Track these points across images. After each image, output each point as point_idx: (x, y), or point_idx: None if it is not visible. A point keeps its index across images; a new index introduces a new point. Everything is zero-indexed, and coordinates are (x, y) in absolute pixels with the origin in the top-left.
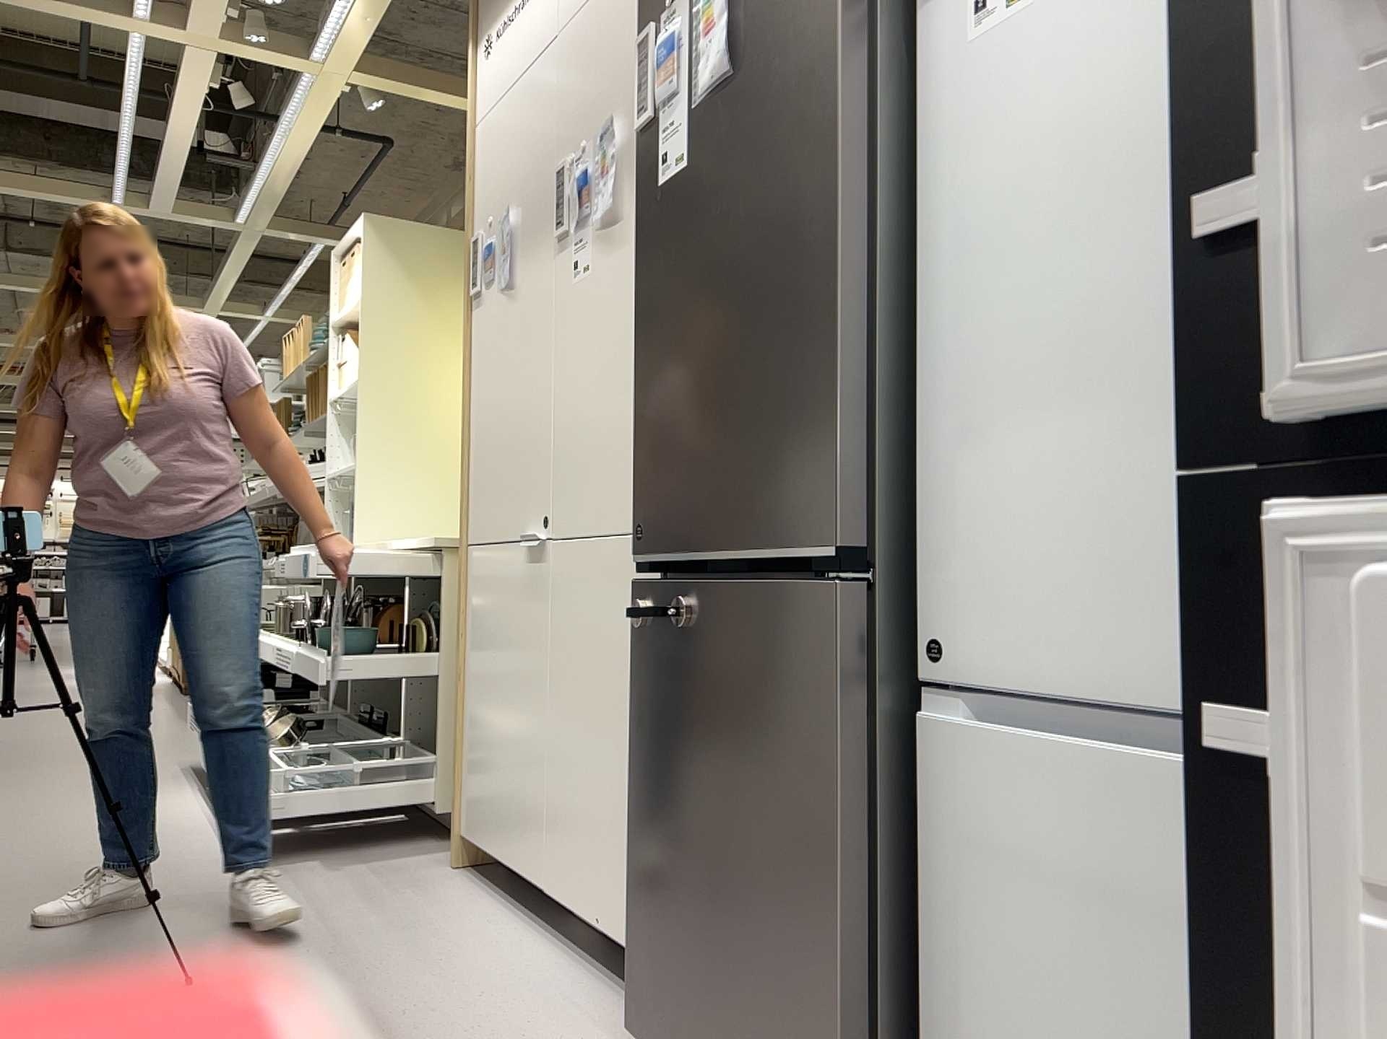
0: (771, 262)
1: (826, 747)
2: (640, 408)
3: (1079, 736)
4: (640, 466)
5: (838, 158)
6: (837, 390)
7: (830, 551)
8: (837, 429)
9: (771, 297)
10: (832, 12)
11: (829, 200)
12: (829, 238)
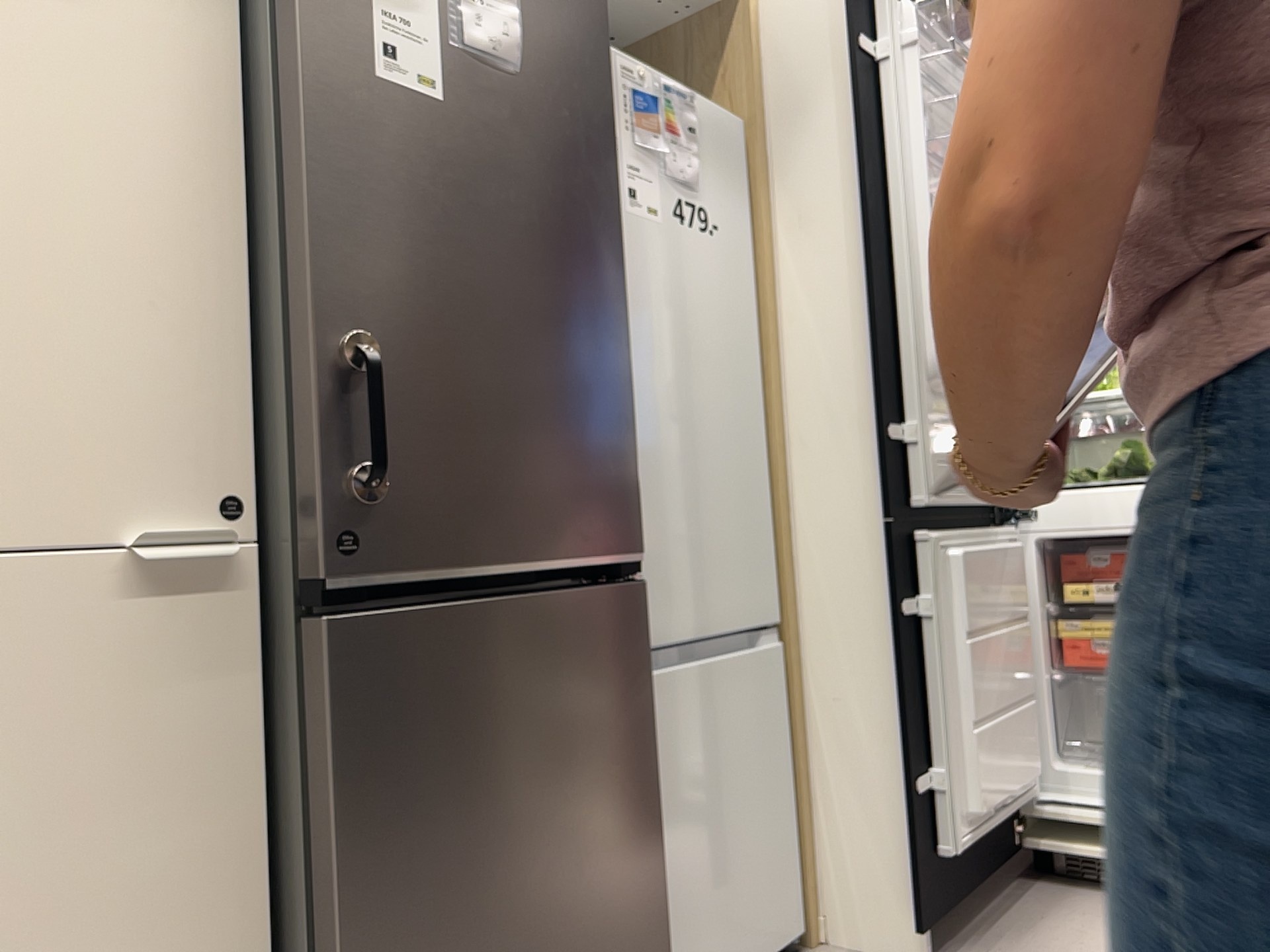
0: (569, 291)
1: (642, 714)
2: (332, 360)
3: (682, 659)
4: (336, 444)
5: (621, 246)
6: (631, 427)
7: (633, 555)
8: (633, 458)
9: (571, 323)
10: (609, 124)
11: (617, 273)
12: (619, 303)
